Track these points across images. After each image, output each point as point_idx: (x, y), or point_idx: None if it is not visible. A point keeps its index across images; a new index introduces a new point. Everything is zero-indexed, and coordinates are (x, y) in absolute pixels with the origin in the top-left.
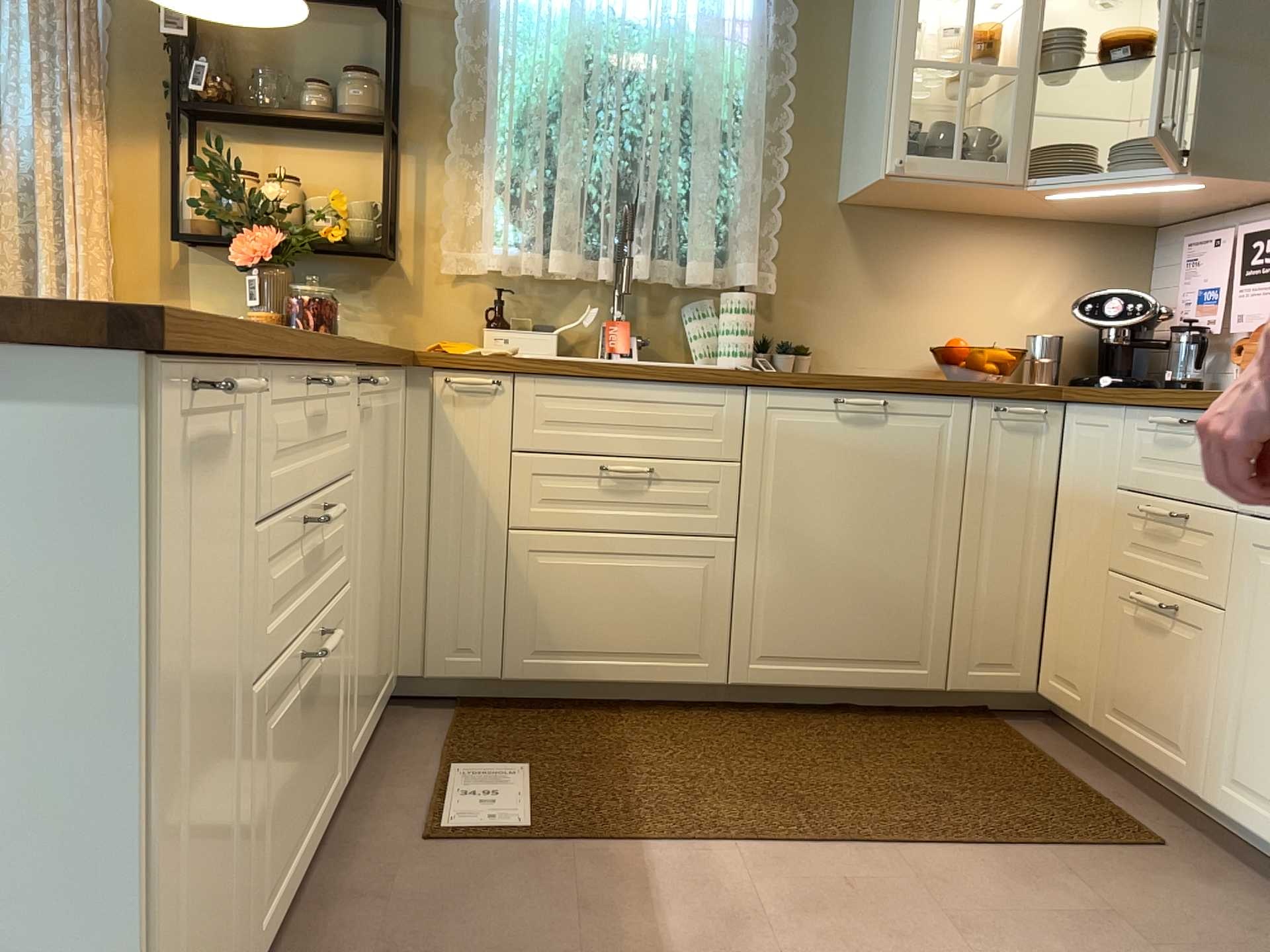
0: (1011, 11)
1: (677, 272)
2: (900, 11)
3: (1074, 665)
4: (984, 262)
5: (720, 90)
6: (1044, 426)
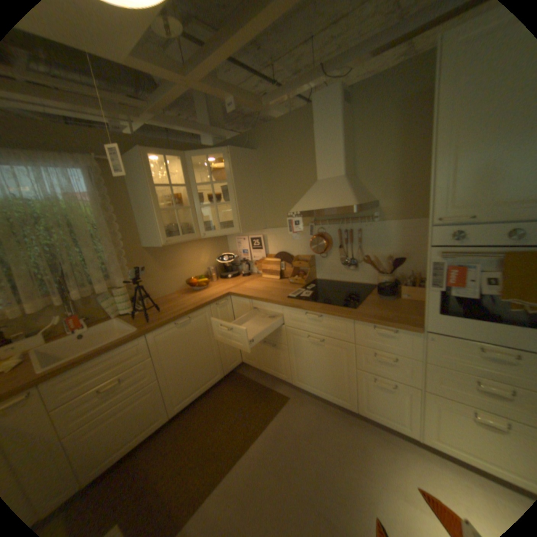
0: (178, 186)
1: (88, 289)
2: (149, 195)
3: (250, 356)
4: (189, 252)
5: (82, 222)
6: (226, 303)
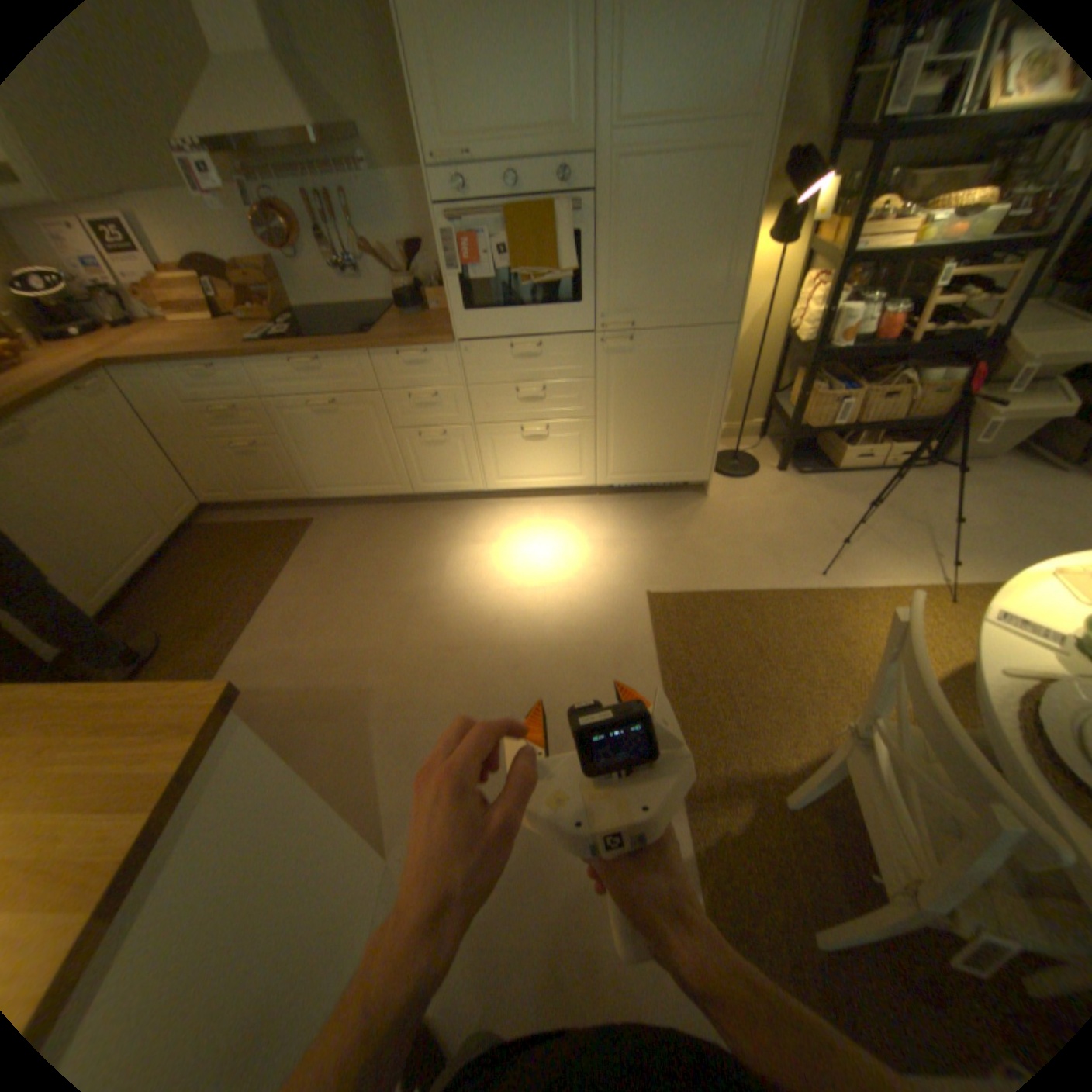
0: None
1: None
2: None
3: (212, 485)
4: None
5: None
6: (103, 387)
